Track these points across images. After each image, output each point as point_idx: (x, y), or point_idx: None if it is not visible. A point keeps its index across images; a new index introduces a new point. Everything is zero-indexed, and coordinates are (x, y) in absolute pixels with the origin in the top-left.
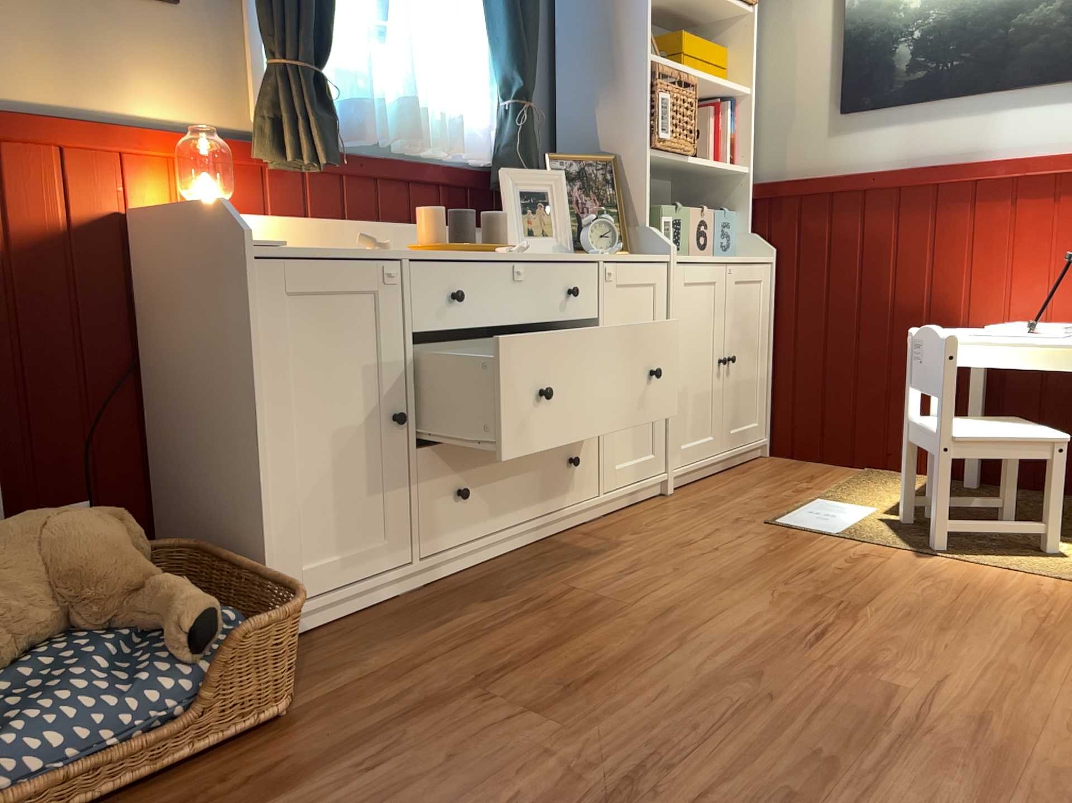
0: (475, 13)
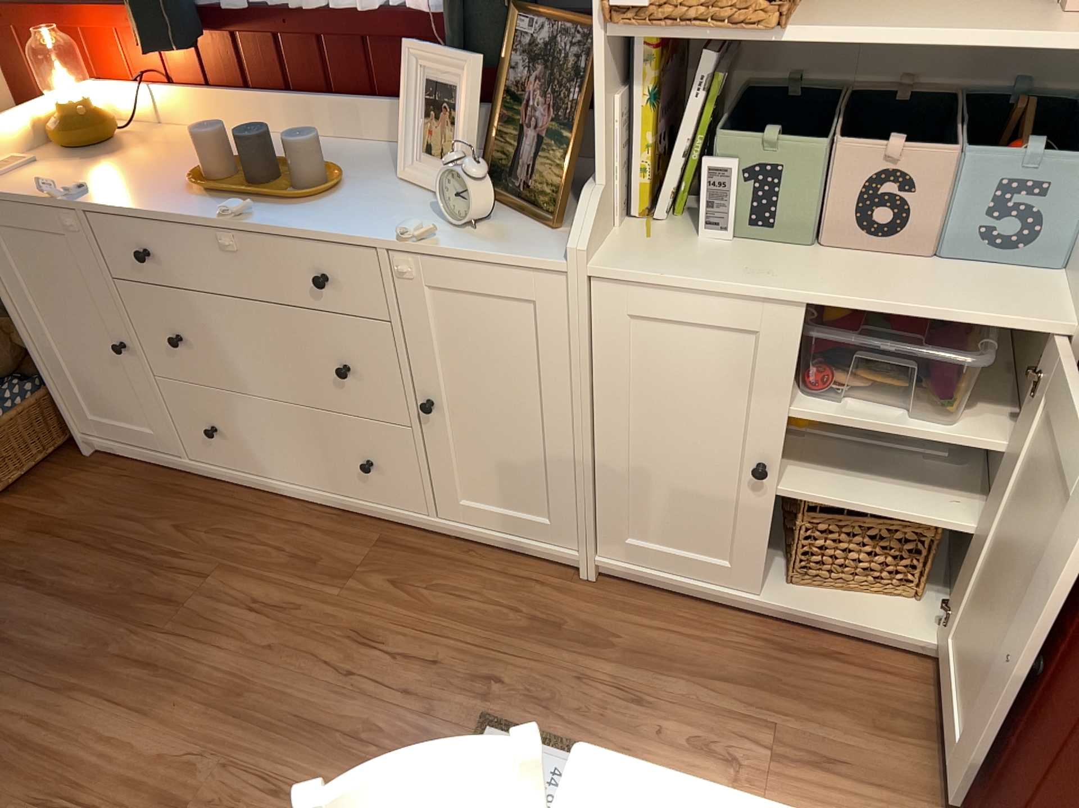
0: None
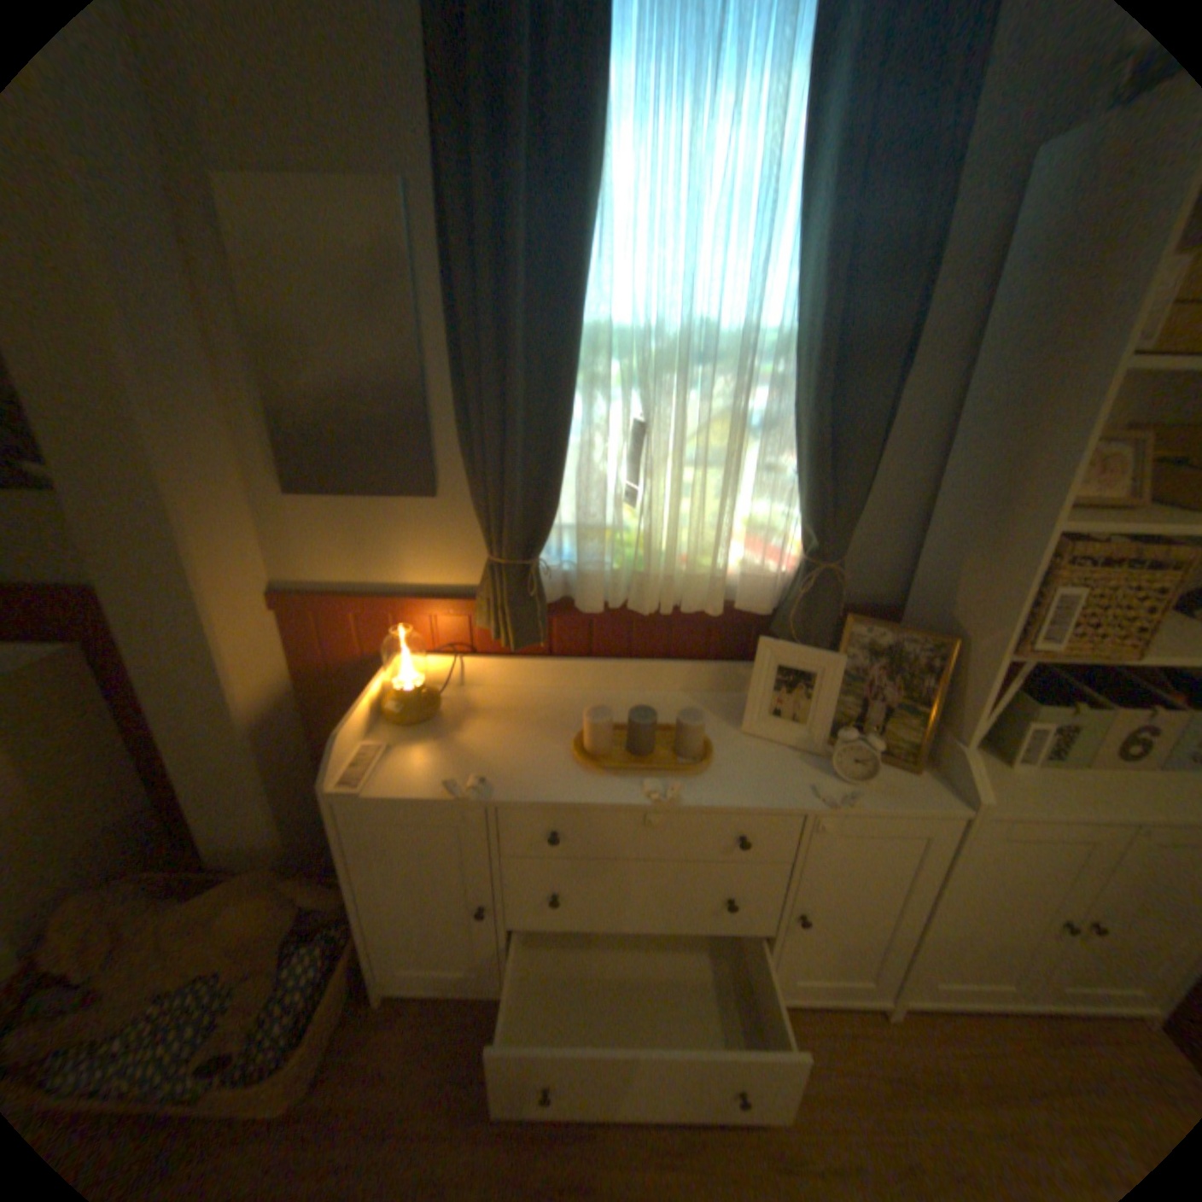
0: (783, 447)
